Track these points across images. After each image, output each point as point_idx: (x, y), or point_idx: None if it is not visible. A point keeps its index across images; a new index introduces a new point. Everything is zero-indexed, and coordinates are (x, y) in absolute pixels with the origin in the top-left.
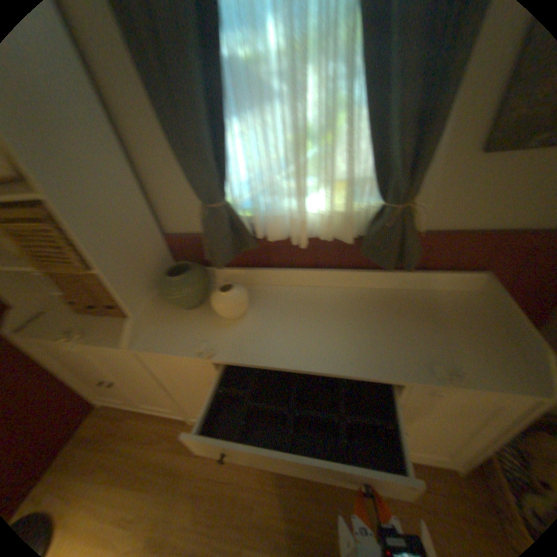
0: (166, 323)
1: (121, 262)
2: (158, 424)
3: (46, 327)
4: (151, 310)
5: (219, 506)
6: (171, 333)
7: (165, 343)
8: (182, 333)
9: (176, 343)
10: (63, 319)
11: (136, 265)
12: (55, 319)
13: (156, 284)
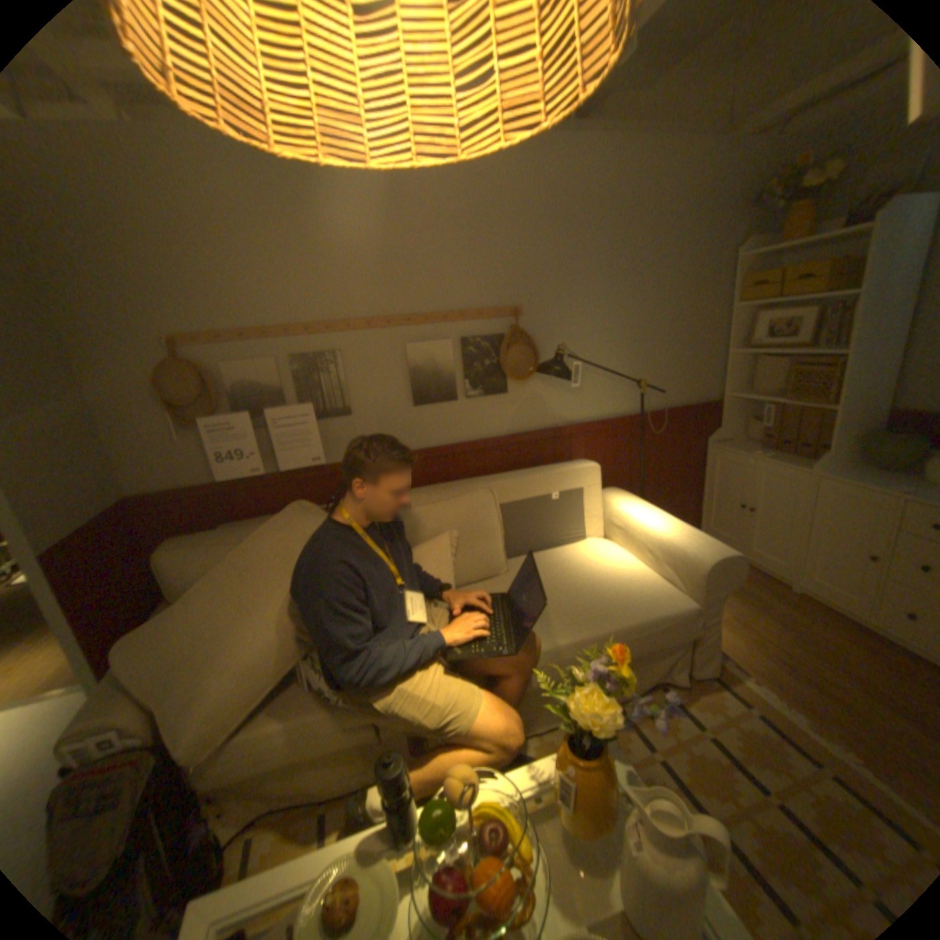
0: (858, 472)
1: (855, 411)
2: (759, 576)
3: (741, 448)
4: (847, 459)
5: (812, 644)
6: (863, 477)
7: (856, 479)
8: (875, 480)
9: (868, 482)
10: (754, 448)
11: (860, 420)
12: (747, 447)
13: (860, 444)
